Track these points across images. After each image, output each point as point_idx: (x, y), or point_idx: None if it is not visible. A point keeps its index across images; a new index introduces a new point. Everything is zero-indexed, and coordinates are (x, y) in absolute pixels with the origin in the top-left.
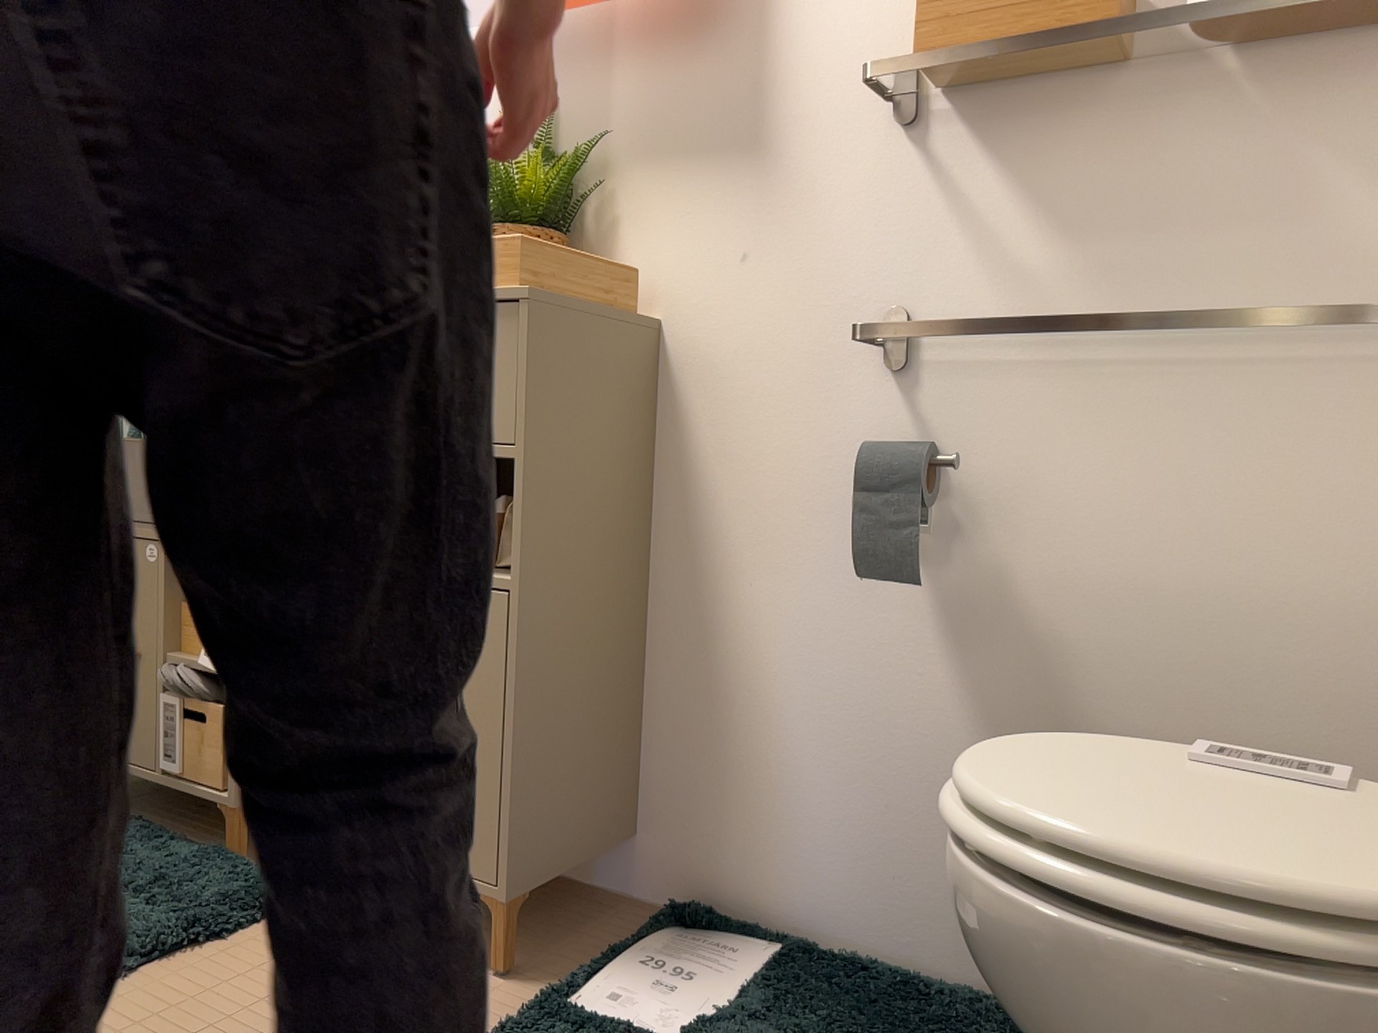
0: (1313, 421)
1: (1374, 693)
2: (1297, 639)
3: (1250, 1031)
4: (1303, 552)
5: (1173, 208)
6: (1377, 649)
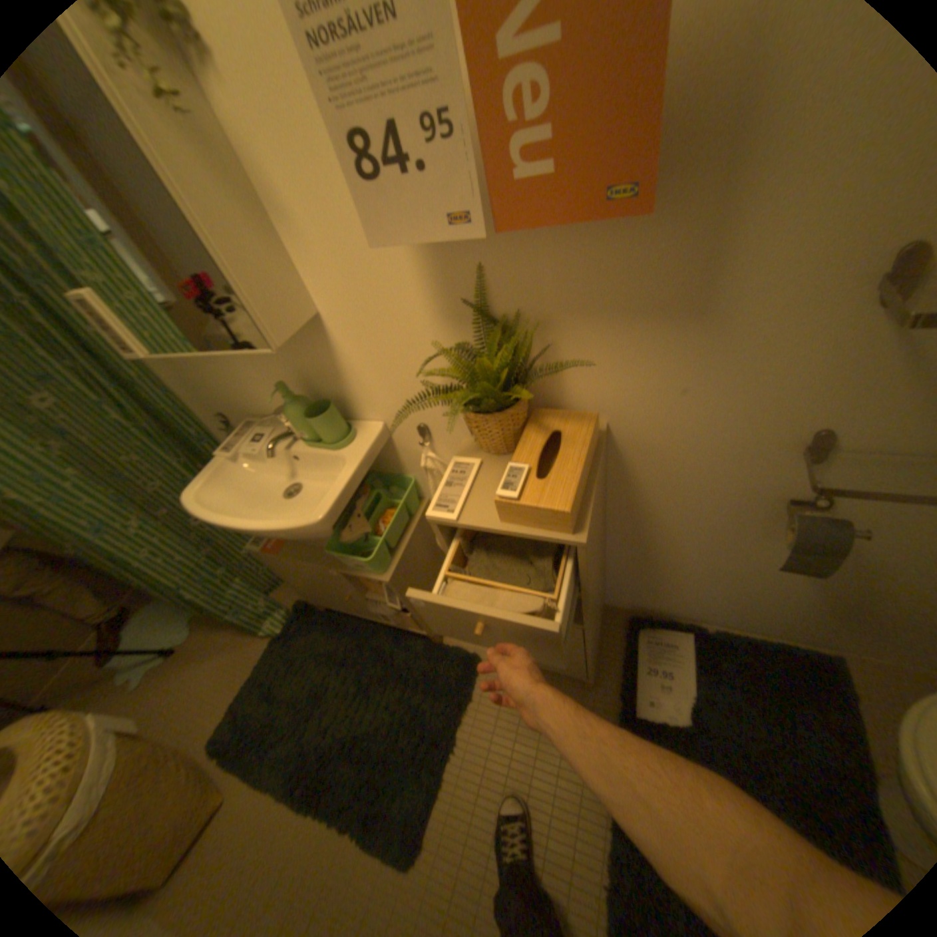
0: None
1: None
2: None
3: None
4: None
5: None
6: None
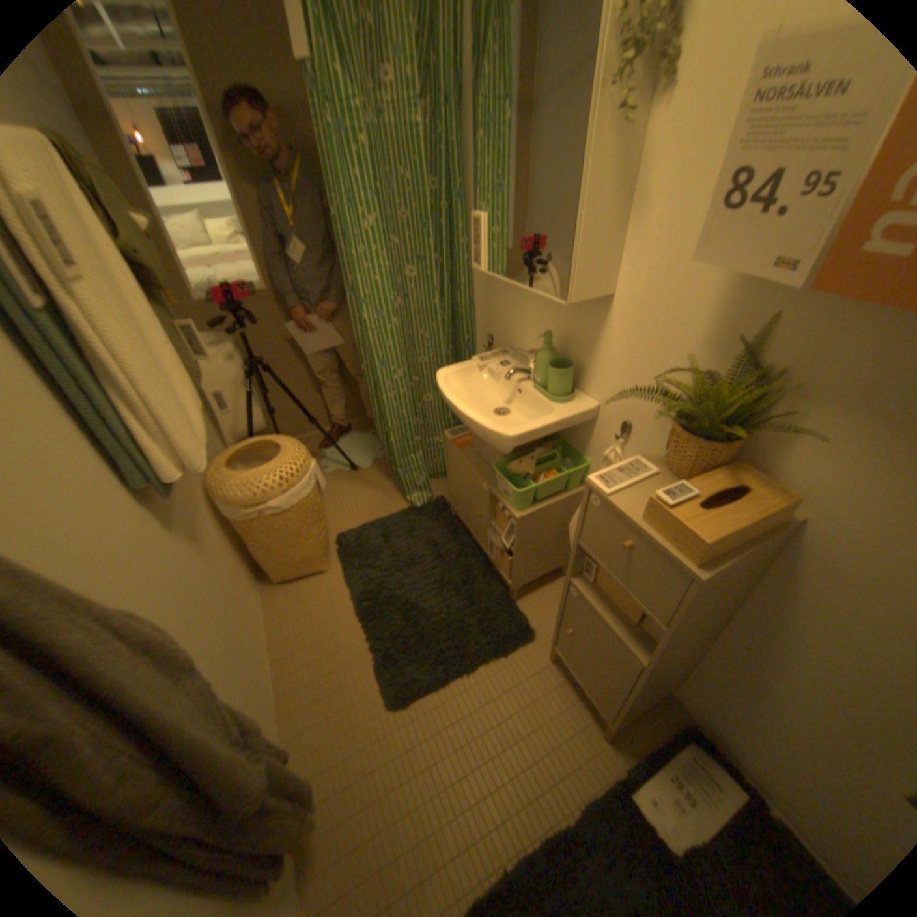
0: None
1: None
2: None
3: None
4: None
5: None
6: None
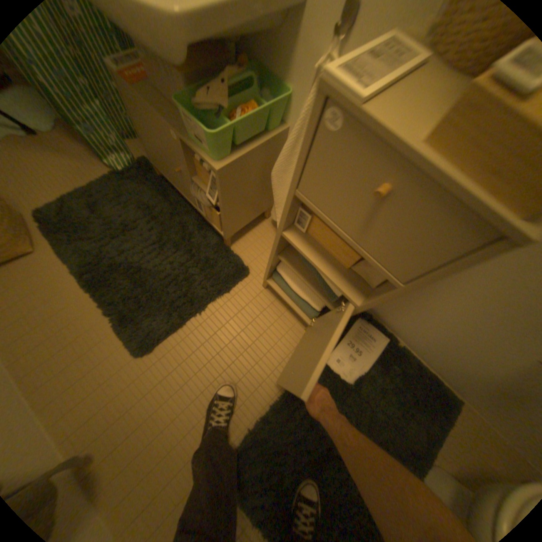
0: None
1: None
2: None
3: None
4: None
5: None
6: None
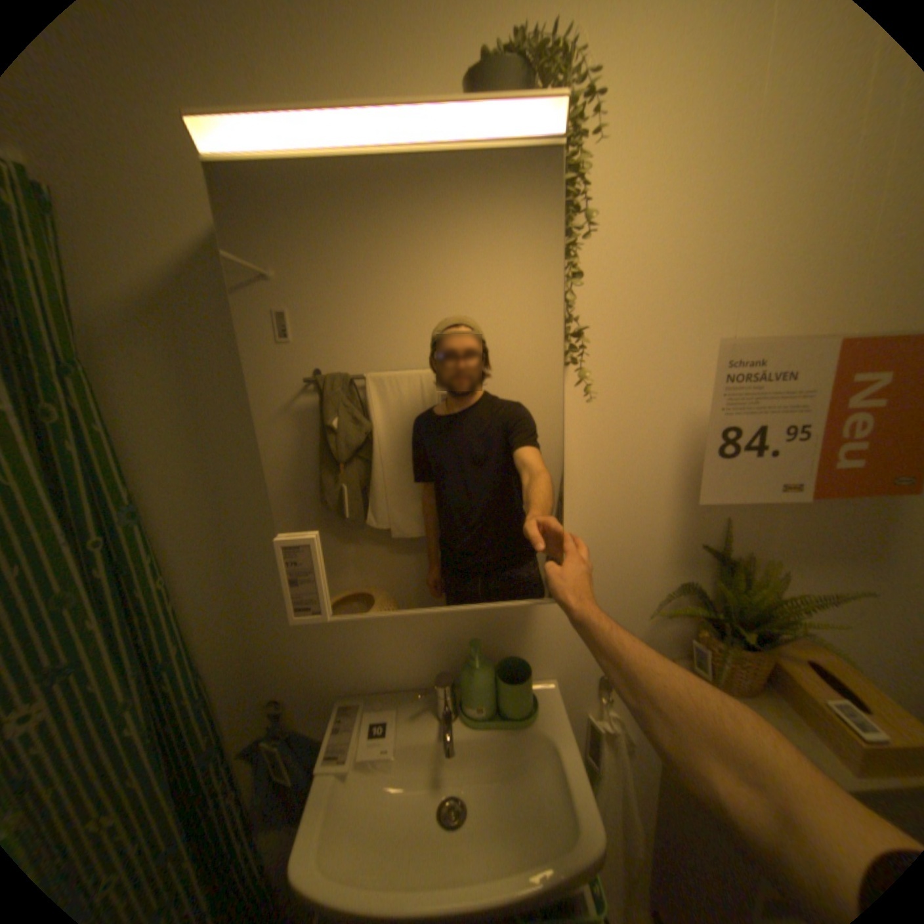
0: None
1: None
2: None
3: None
4: None
5: None
6: None
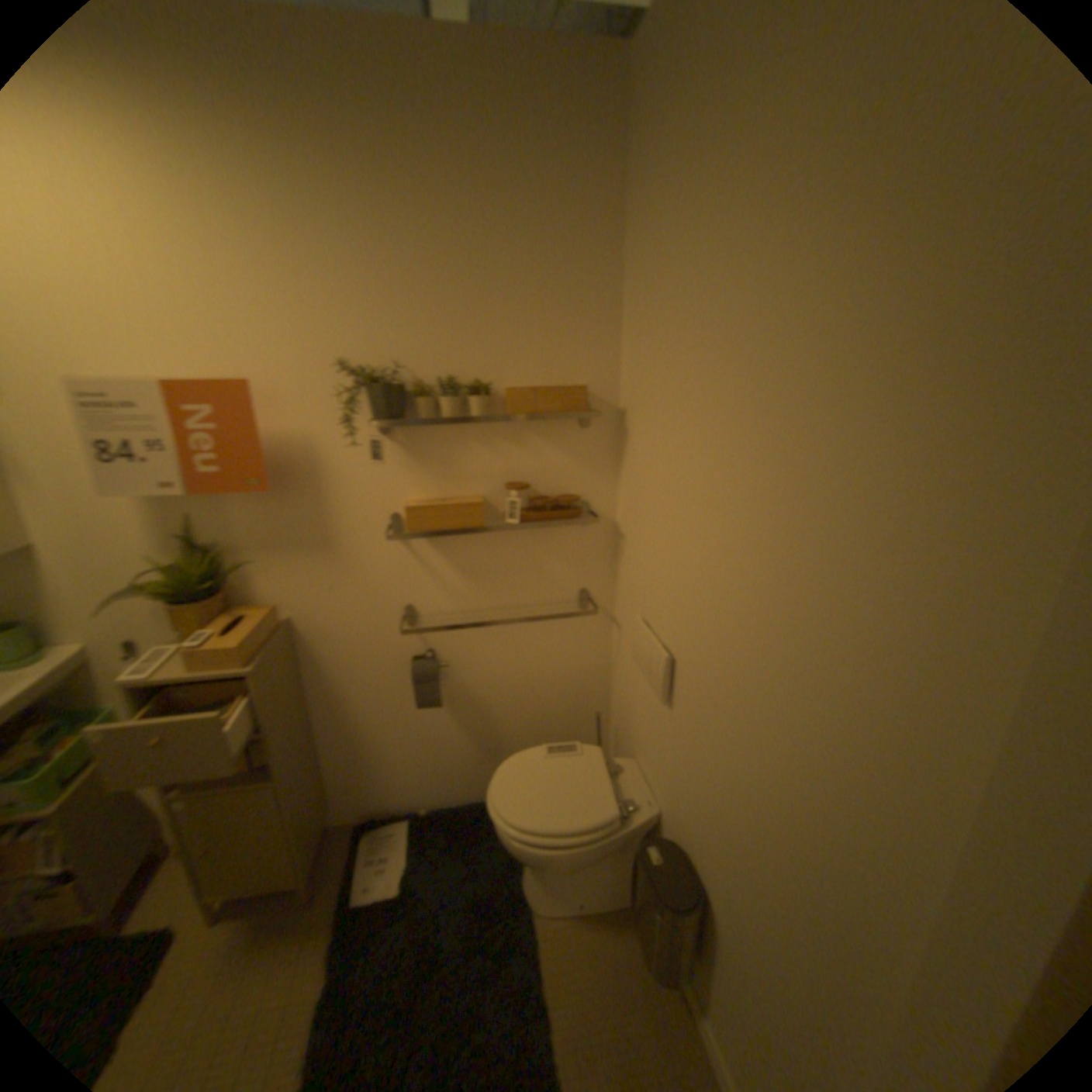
0: (548, 627)
1: (568, 692)
2: (549, 684)
3: (584, 858)
4: (548, 662)
5: (502, 568)
6: (568, 681)
